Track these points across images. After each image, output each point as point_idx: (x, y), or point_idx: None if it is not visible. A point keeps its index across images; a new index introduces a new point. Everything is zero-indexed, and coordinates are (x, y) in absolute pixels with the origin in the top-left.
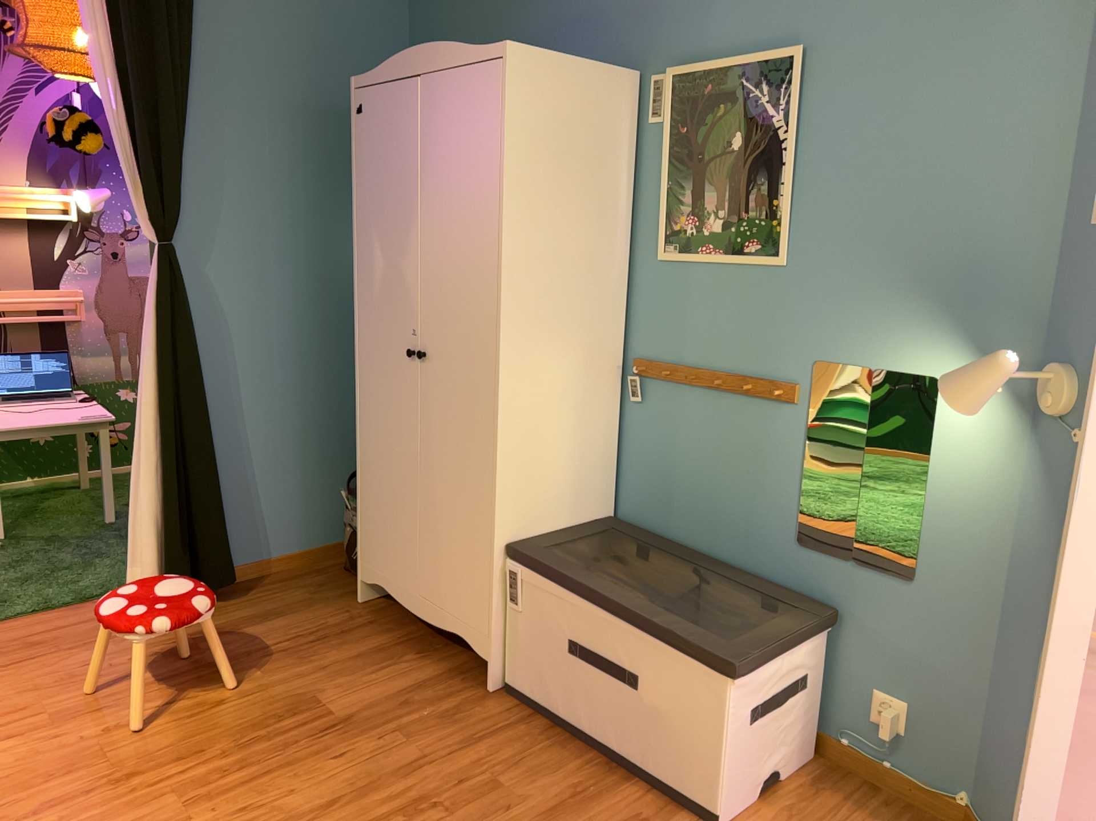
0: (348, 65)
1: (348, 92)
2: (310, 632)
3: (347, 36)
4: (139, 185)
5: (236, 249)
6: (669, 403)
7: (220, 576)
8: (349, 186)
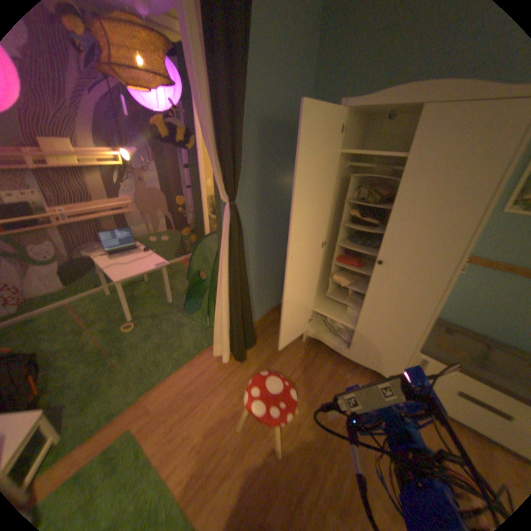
0: (294, 84)
1: (293, 102)
2: (299, 364)
3: (296, 66)
4: (217, 169)
5: (250, 196)
6: (484, 276)
7: (253, 343)
8: (289, 156)
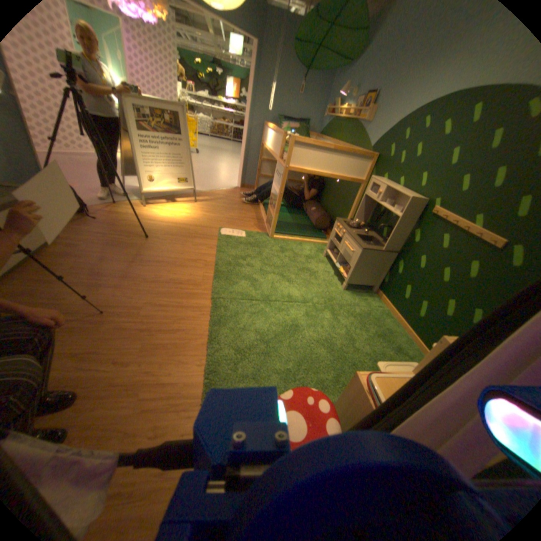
0: None
1: None
2: None
3: None
4: None
5: None
6: None
7: None
8: None
